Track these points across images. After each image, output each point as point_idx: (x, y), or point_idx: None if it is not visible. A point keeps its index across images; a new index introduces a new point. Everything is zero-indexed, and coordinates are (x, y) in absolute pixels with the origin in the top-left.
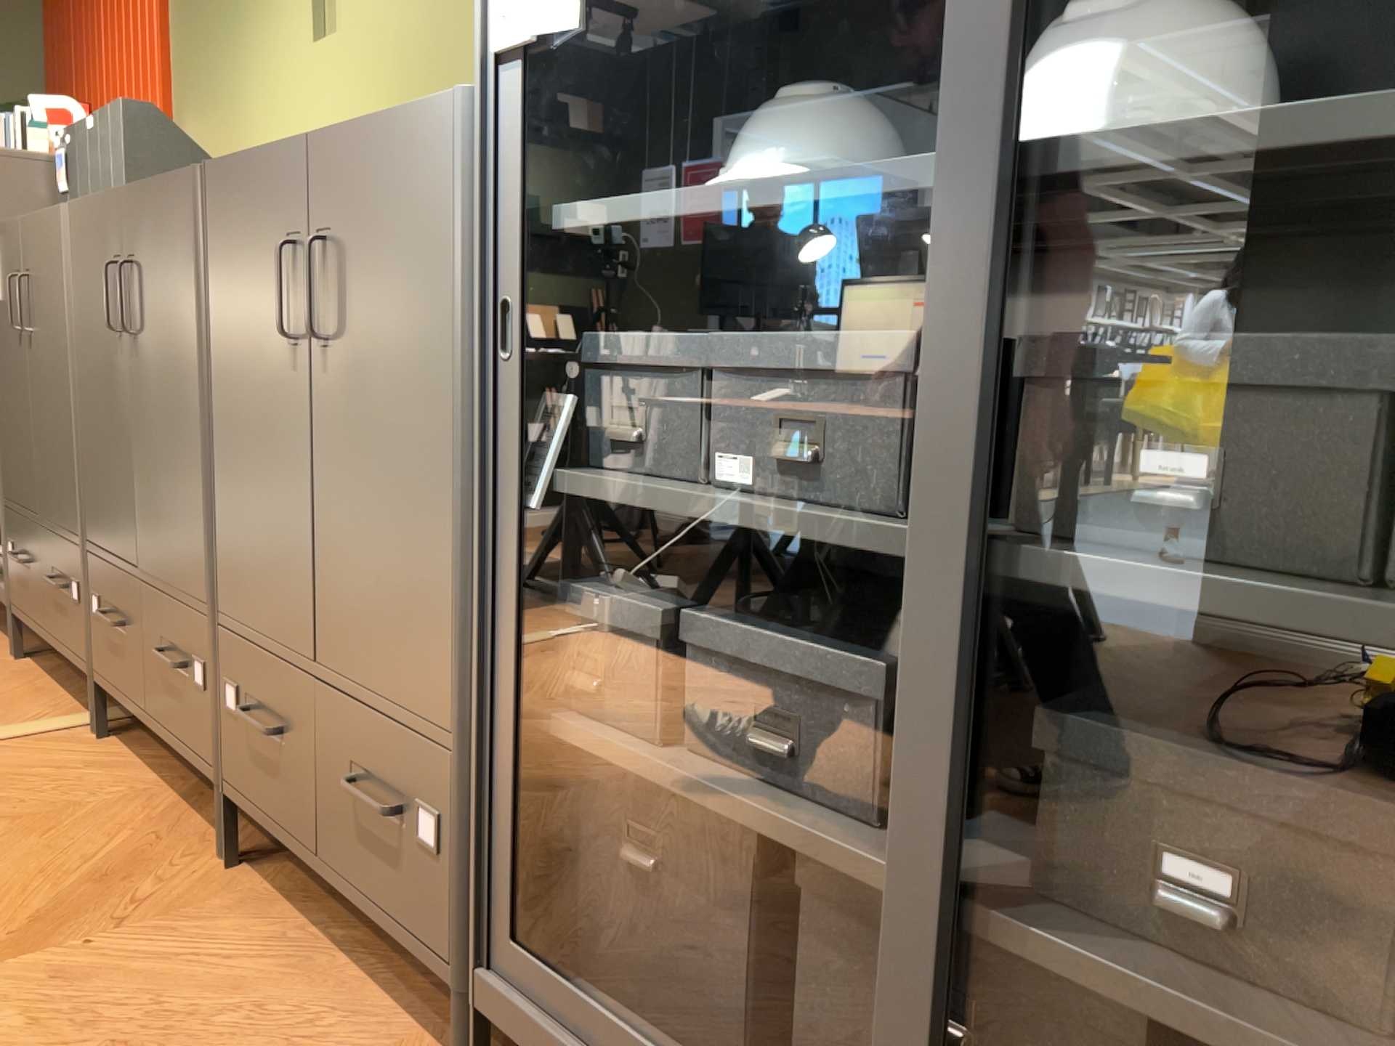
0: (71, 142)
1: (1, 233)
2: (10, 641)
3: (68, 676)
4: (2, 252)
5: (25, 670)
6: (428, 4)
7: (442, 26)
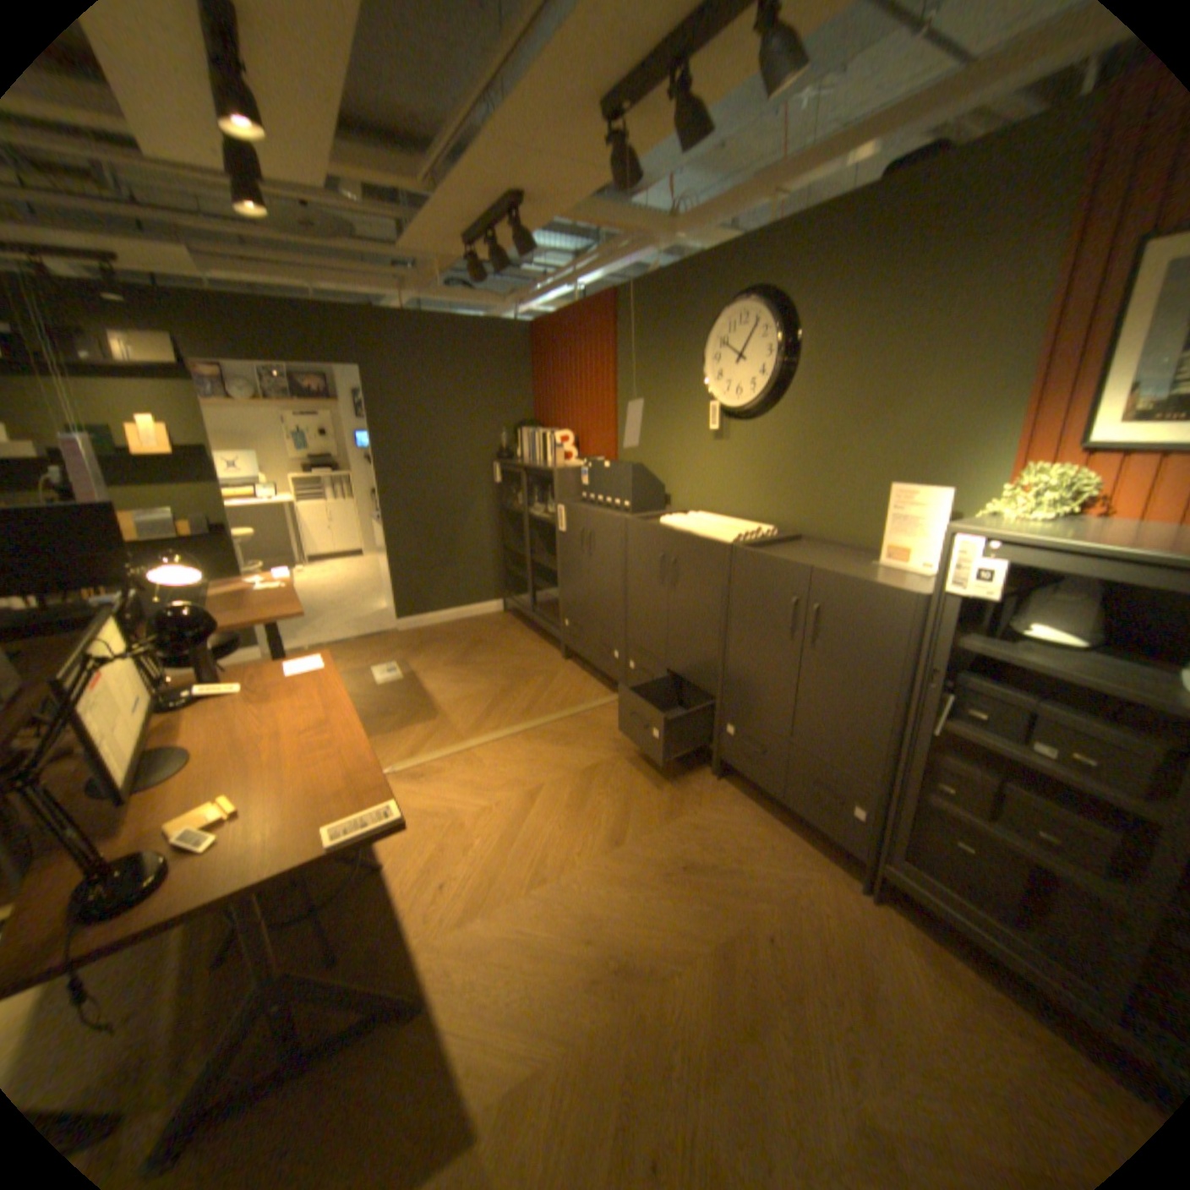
0: (591, 466)
1: (570, 508)
2: (555, 649)
3: (590, 671)
4: (570, 515)
5: (573, 667)
6: (791, 446)
7: (799, 458)
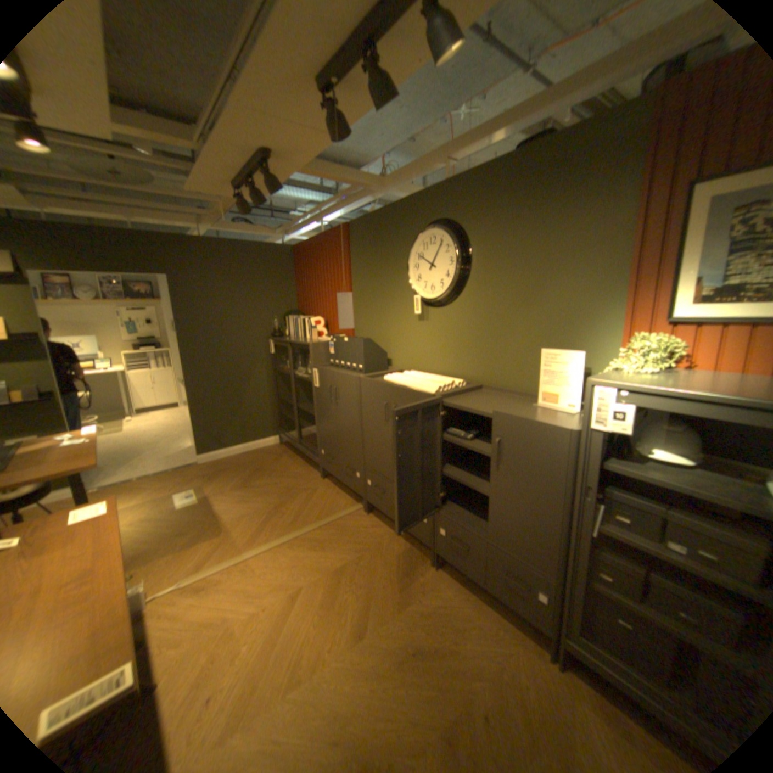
0: (335, 340)
1: (321, 370)
2: (315, 470)
3: (341, 486)
4: (322, 375)
5: (328, 484)
6: (470, 324)
7: (476, 332)
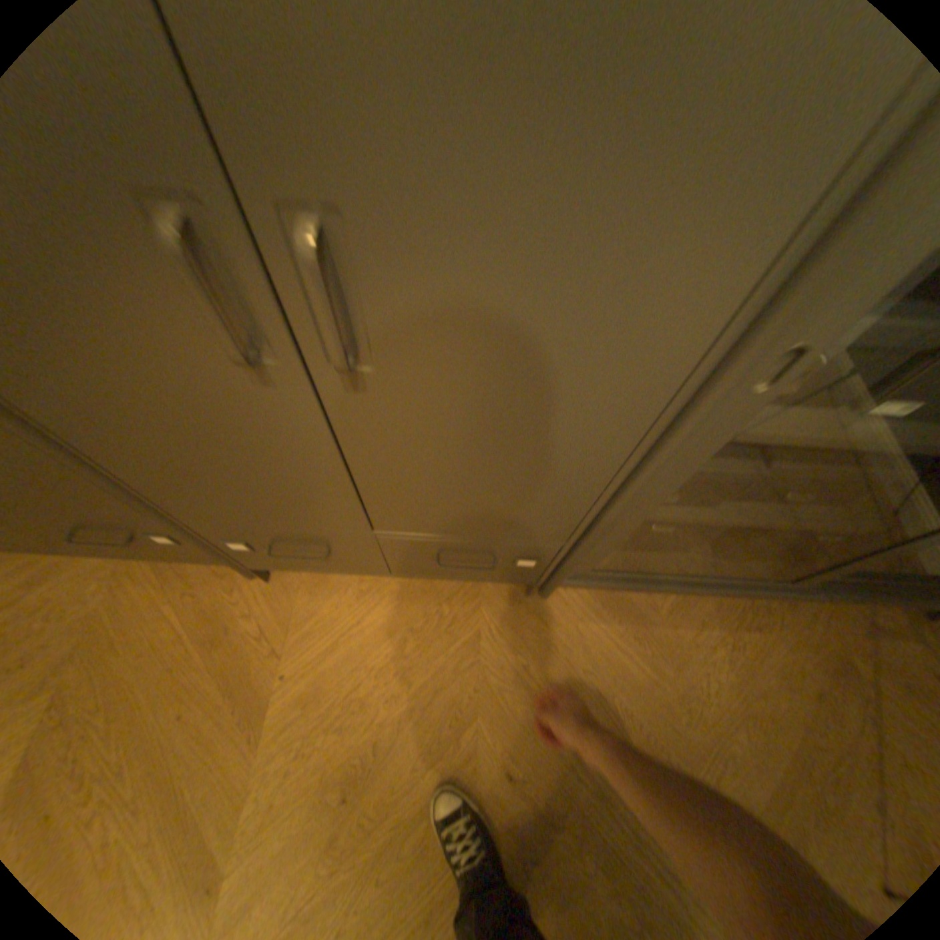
0: None
1: None
2: None
3: None
4: None
5: None
6: None
7: None
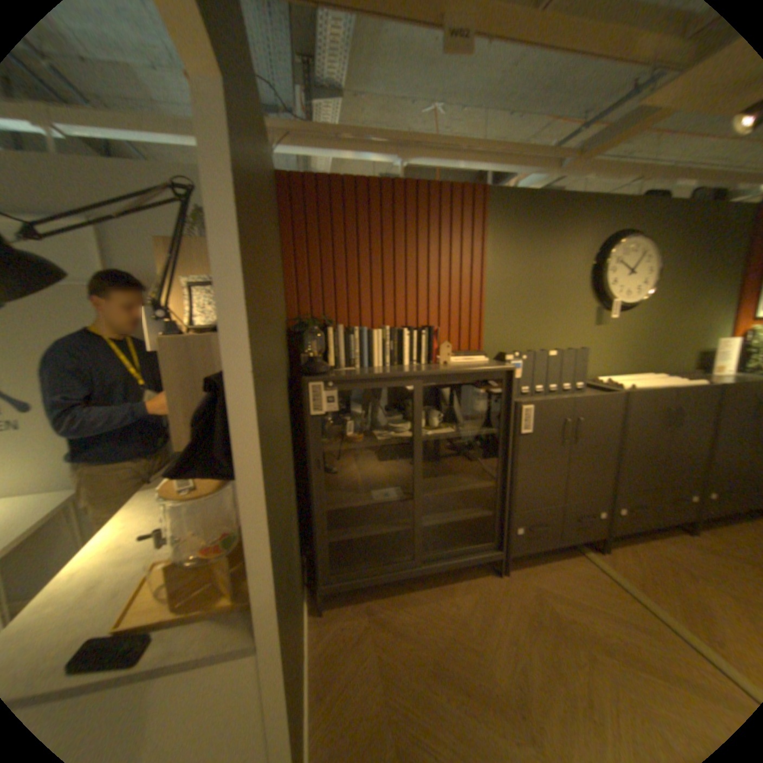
0: (527, 357)
1: (545, 403)
2: (473, 581)
3: (533, 563)
4: (544, 411)
5: (524, 574)
6: (649, 326)
7: (654, 332)
